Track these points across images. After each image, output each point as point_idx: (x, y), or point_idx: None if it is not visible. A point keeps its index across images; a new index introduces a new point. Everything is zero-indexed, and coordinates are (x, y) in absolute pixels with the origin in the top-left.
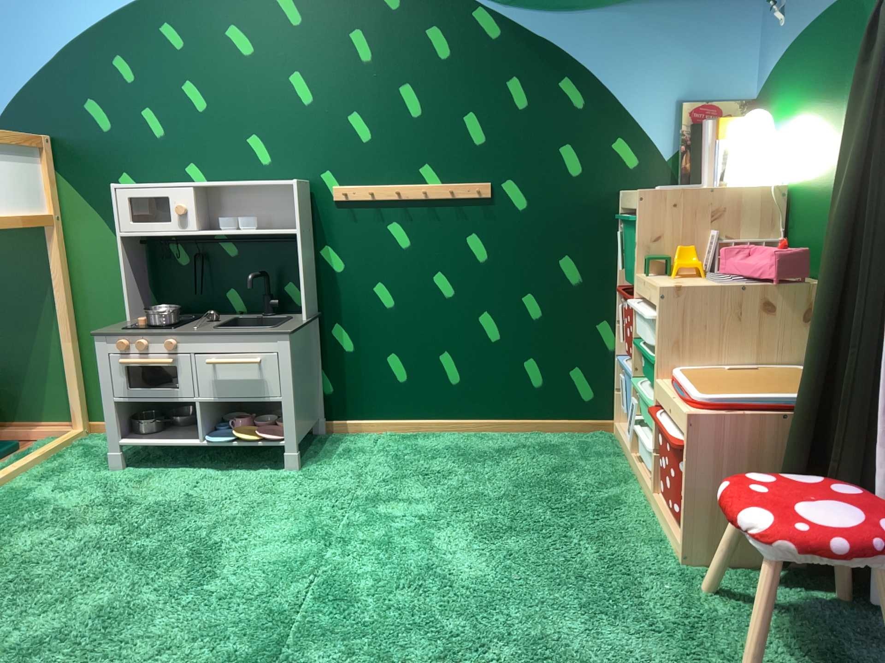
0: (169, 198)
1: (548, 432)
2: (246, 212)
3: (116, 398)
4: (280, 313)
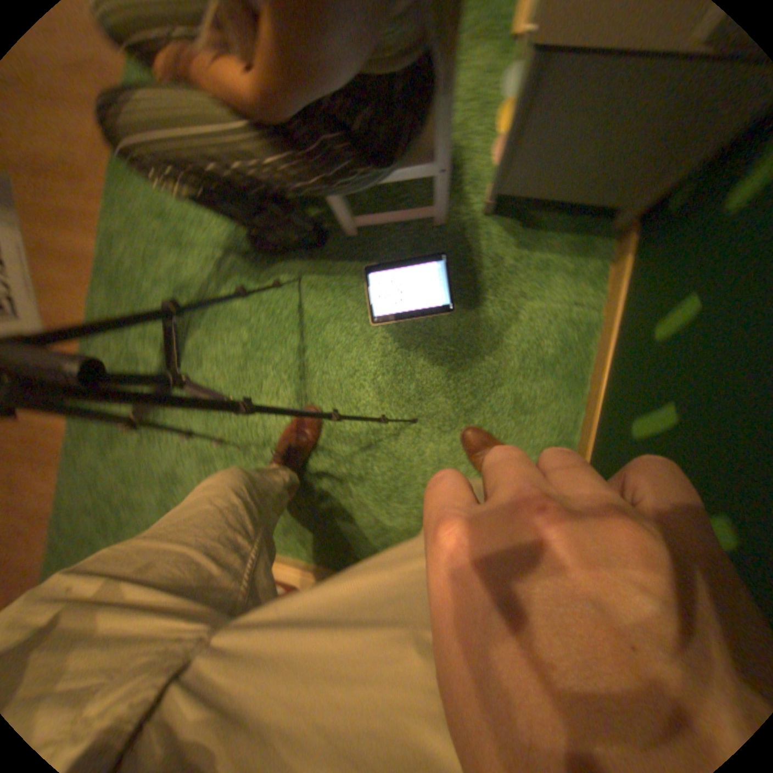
0: None
1: None
2: None
3: None
4: None
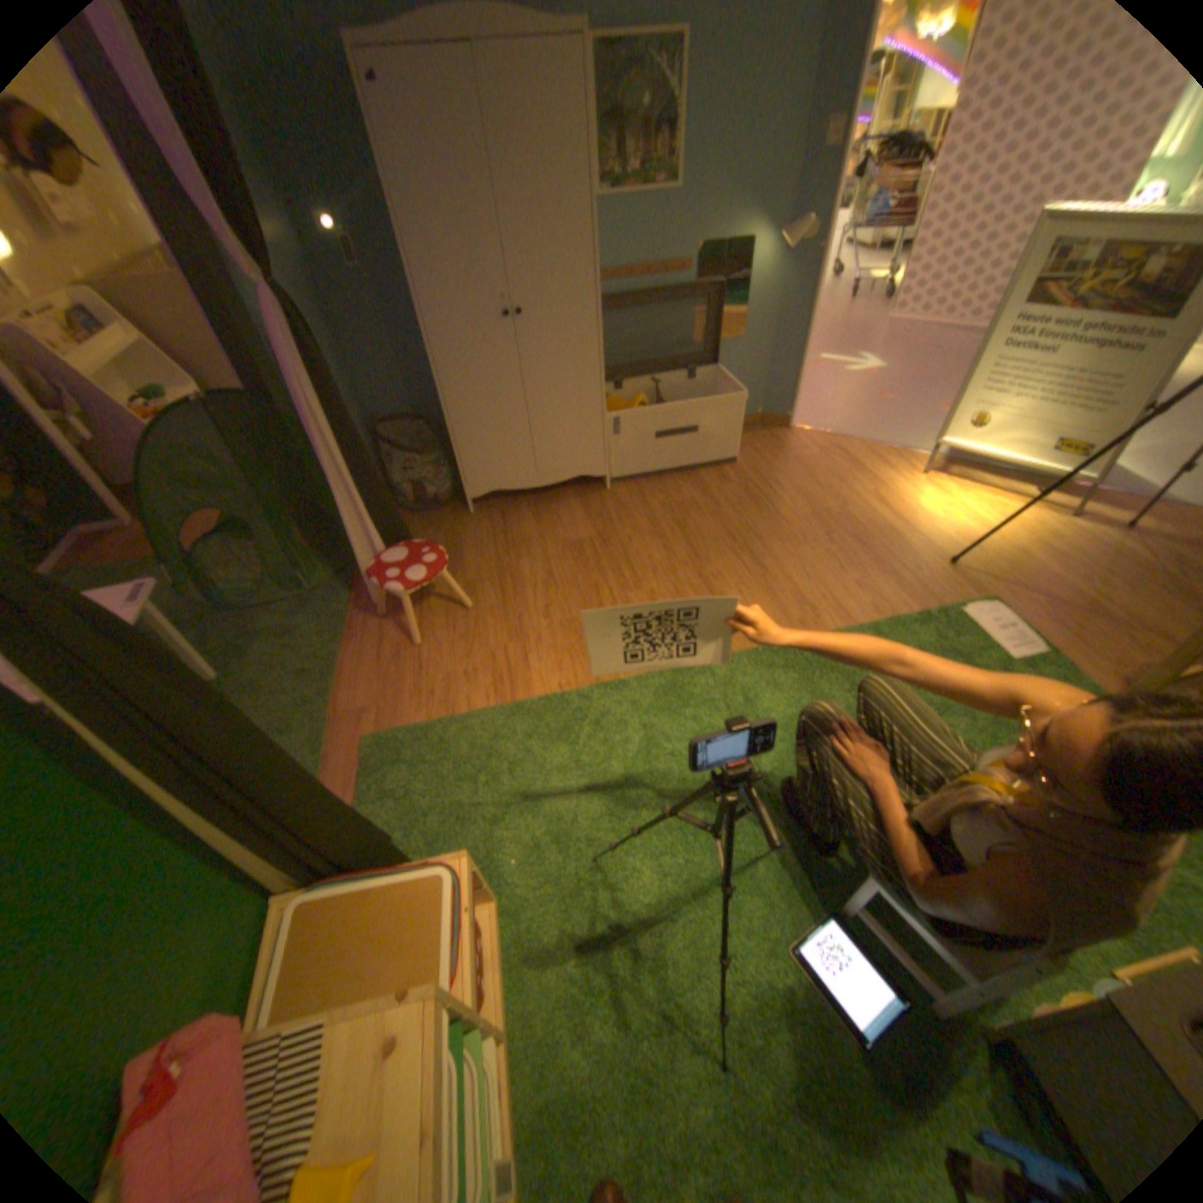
0: None
1: None
2: None
3: None
4: None
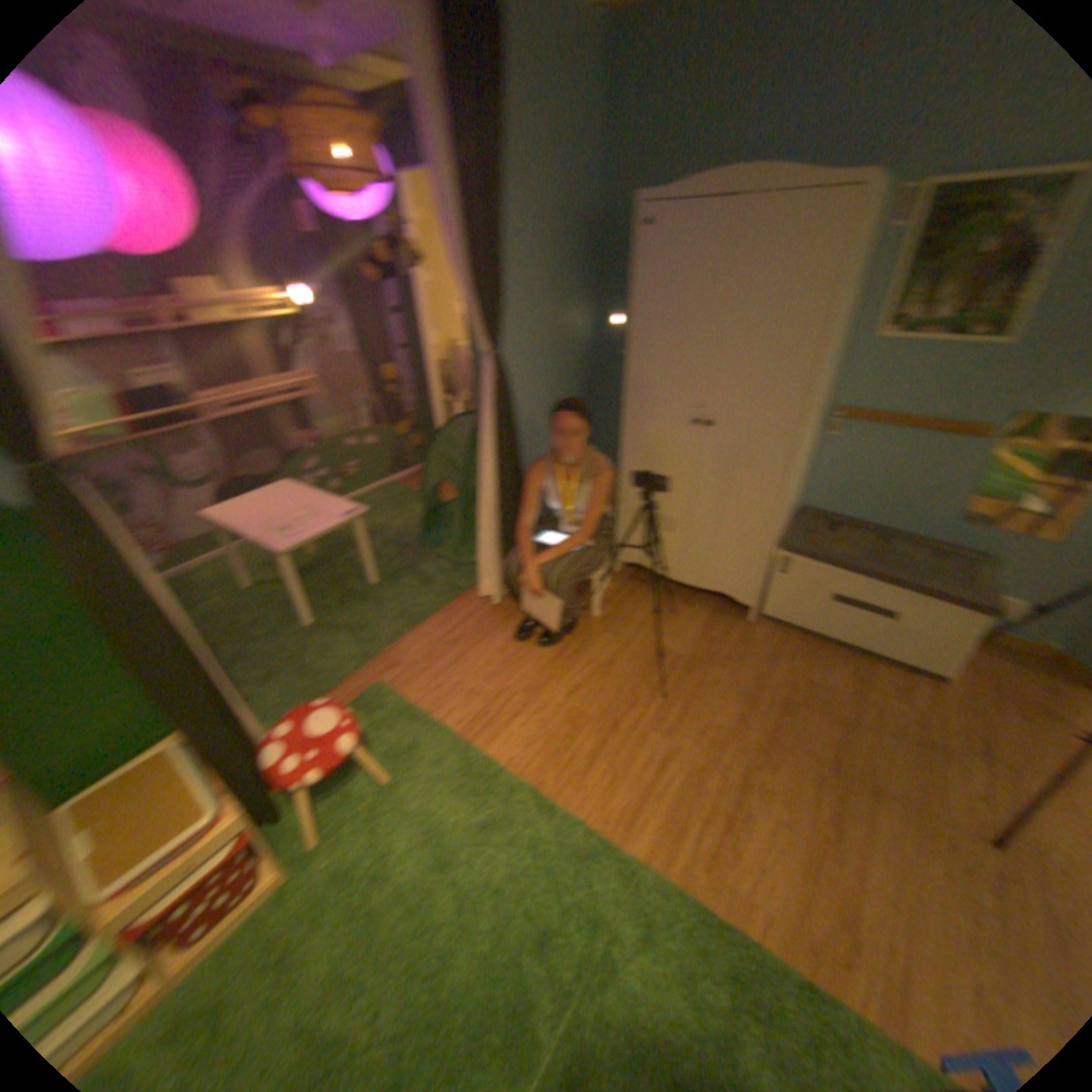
0: None
1: None
2: None
3: None
4: None
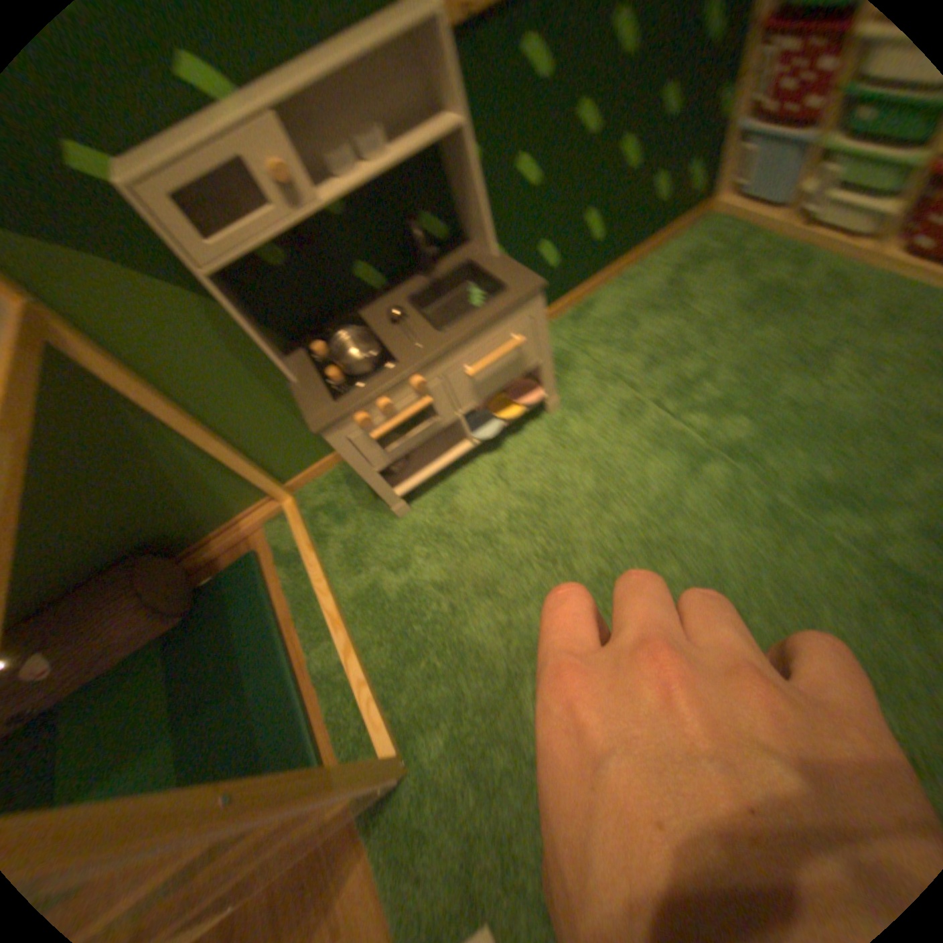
0: (242, 154)
1: (671, 240)
2: (335, 120)
3: (377, 467)
4: (439, 261)
